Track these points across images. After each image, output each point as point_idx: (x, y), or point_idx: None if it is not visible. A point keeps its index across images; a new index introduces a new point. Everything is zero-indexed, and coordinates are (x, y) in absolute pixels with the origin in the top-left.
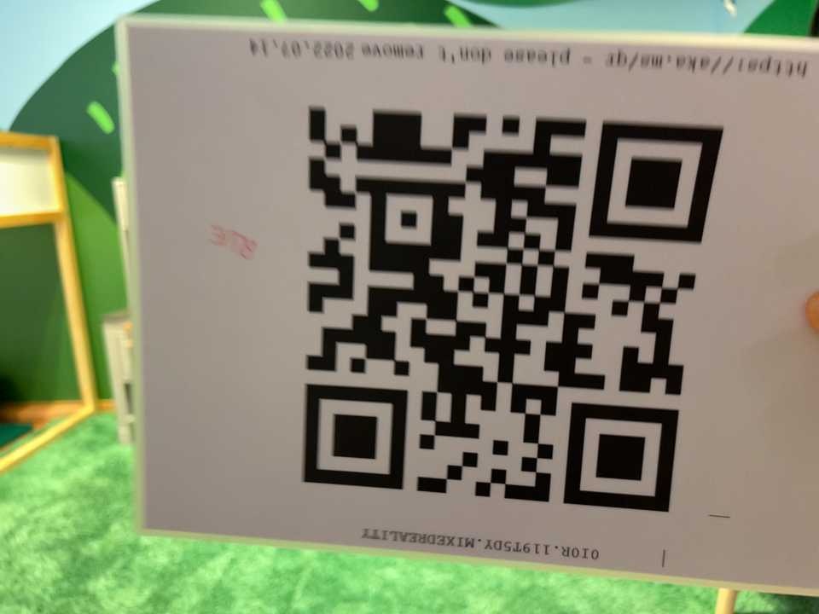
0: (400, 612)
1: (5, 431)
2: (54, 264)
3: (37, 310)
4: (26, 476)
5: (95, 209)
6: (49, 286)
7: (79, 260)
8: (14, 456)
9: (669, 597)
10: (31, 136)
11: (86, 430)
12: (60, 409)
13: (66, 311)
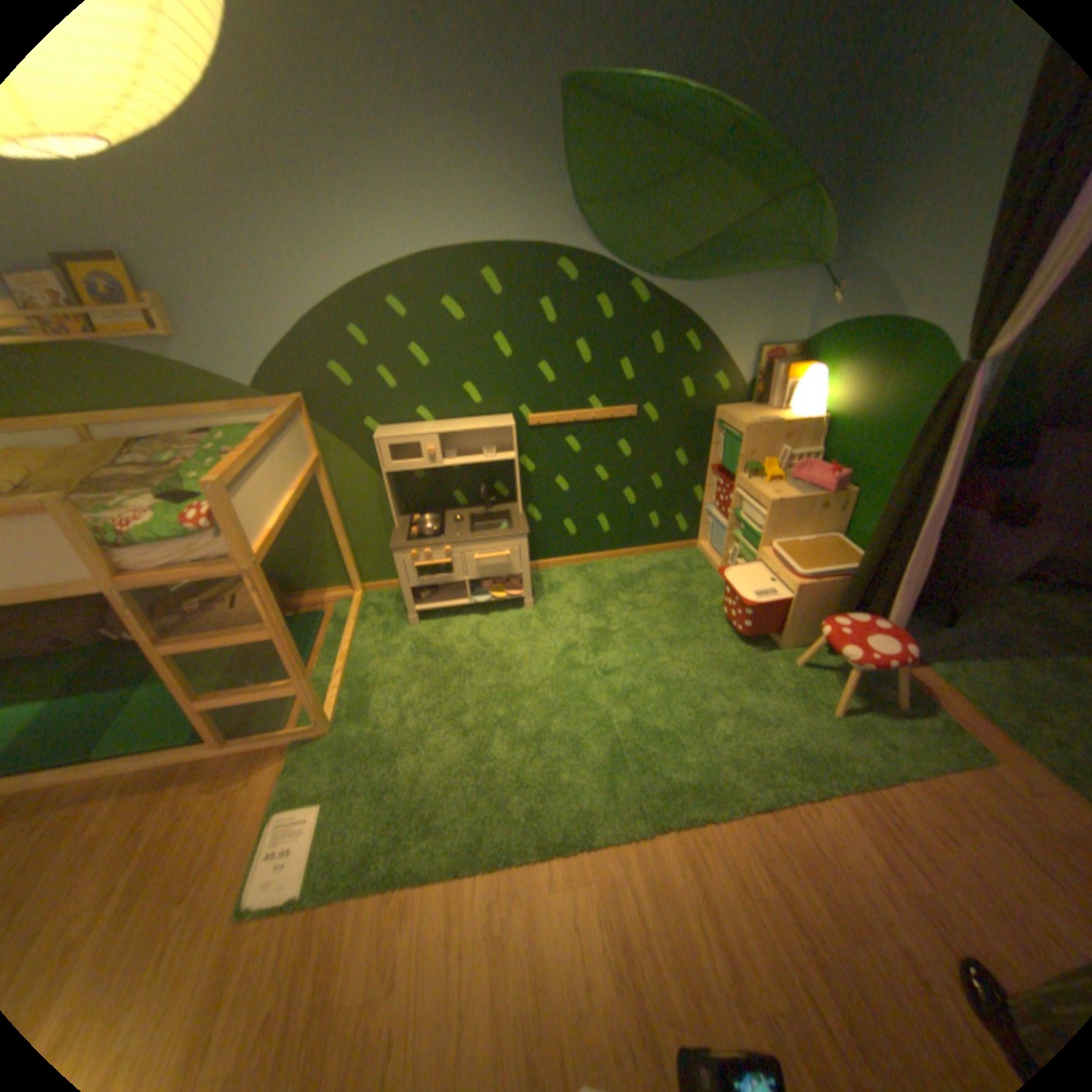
0: (679, 736)
1: (308, 621)
2: (314, 494)
3: (304, 529)
4: (363, 662)
5: (344, 451)
6: (312, 510)
7: (335, 490)
8: (338, 645)
9: (803, 703)
10: (278, 395)
11: (370, 612)
12: (336, 595)
13: (333, 530)
